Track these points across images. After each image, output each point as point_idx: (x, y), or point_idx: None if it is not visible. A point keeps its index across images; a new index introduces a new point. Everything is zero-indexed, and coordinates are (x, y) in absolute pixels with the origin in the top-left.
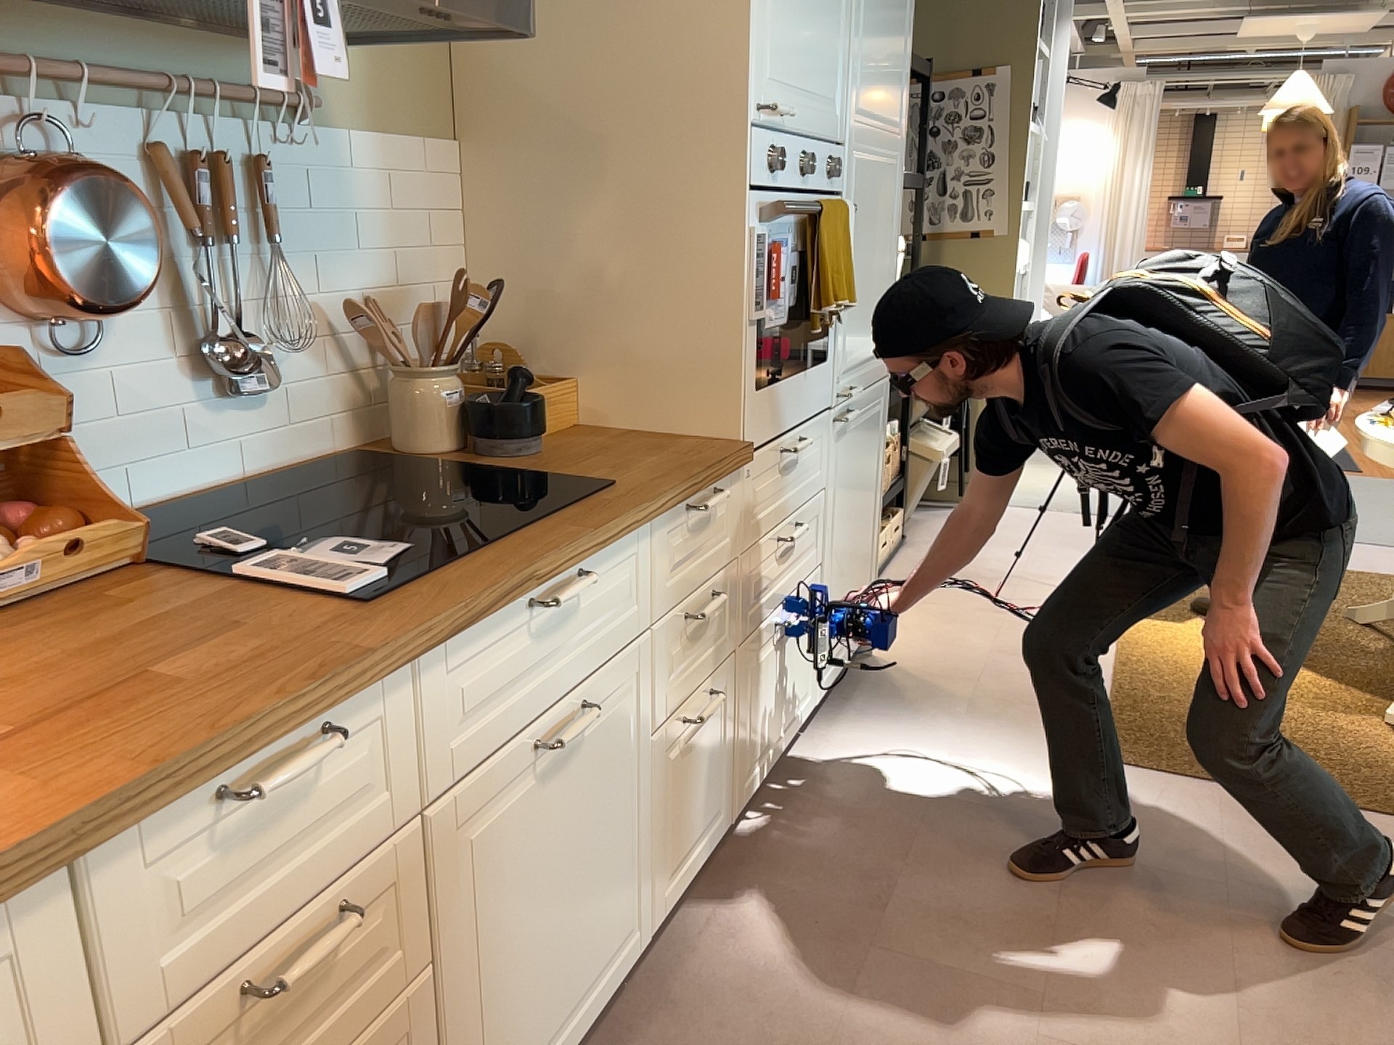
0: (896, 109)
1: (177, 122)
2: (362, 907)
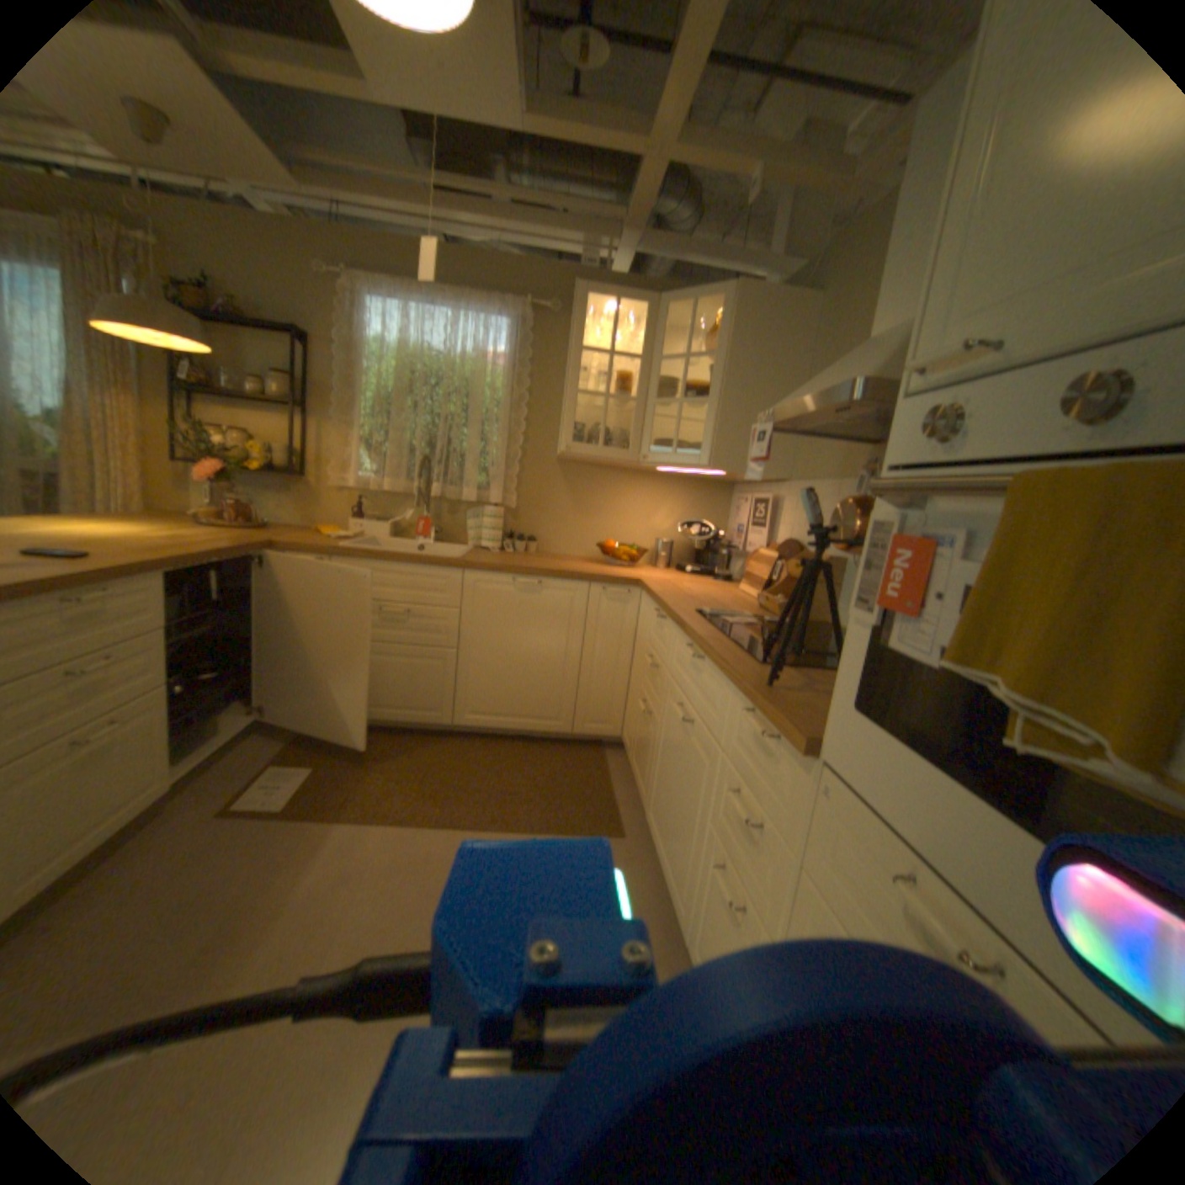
0: None
1: None
2: (652, 666)
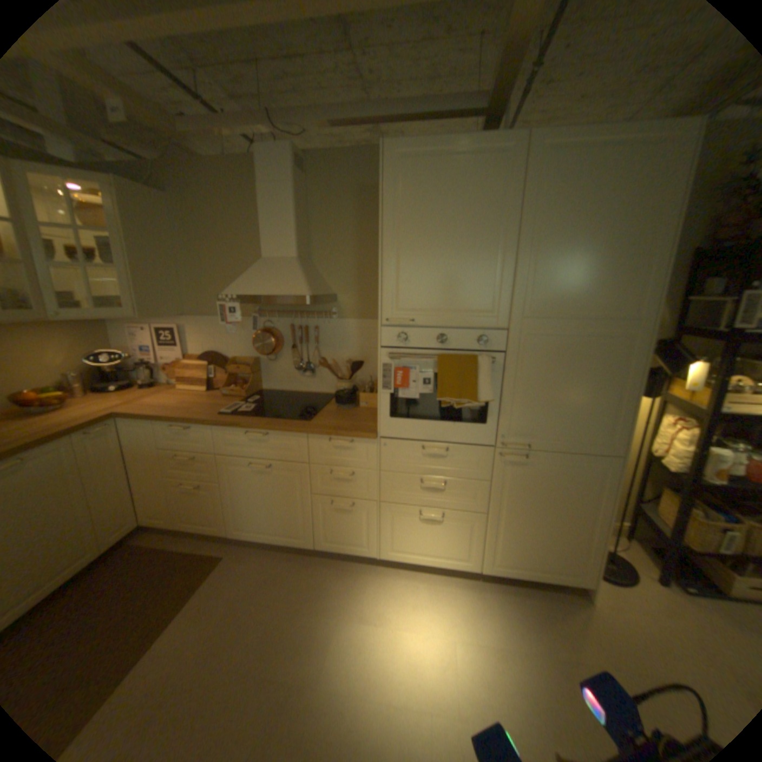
0: (628, 301)
1: (295, 319)
2: (192, 460)
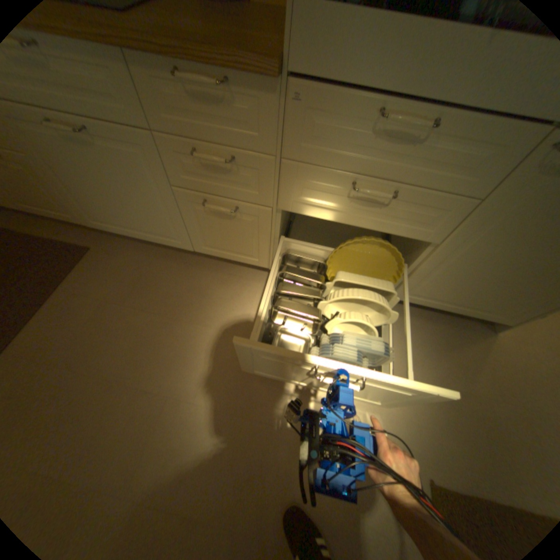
0: None
1: None
2: None
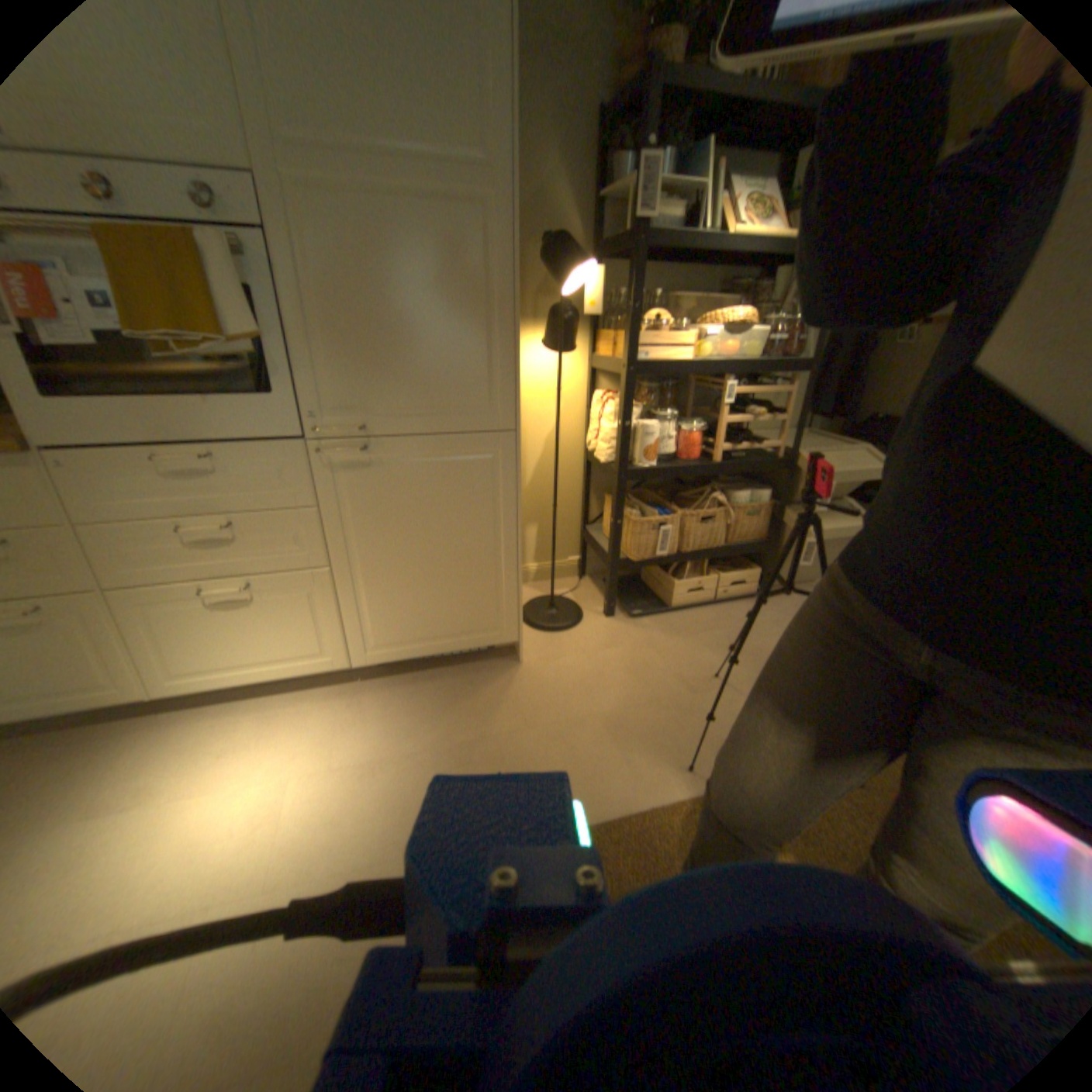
0: (462, 122)
1: None
2: None
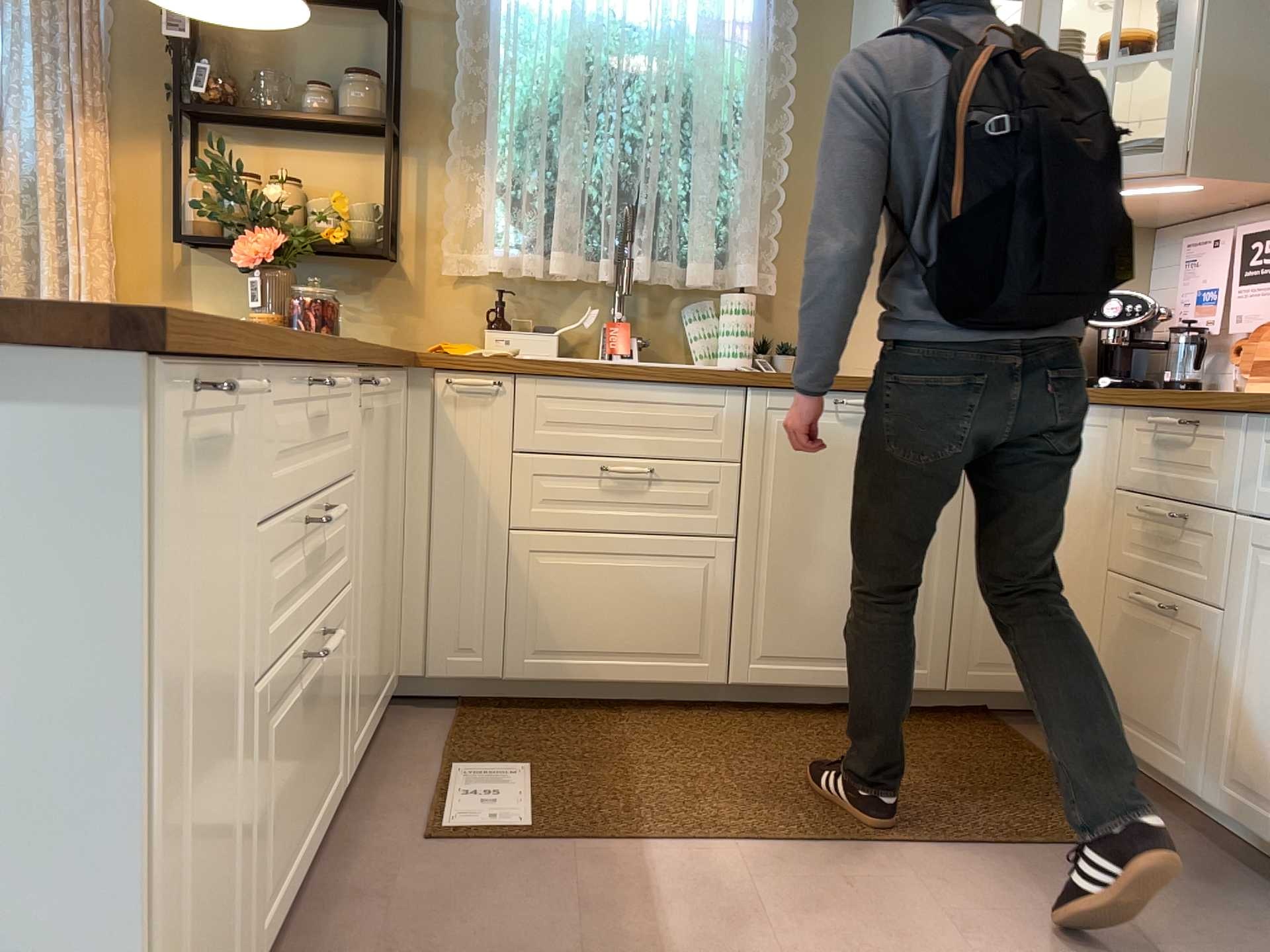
0: None
1: None
2: (1179, 518)
